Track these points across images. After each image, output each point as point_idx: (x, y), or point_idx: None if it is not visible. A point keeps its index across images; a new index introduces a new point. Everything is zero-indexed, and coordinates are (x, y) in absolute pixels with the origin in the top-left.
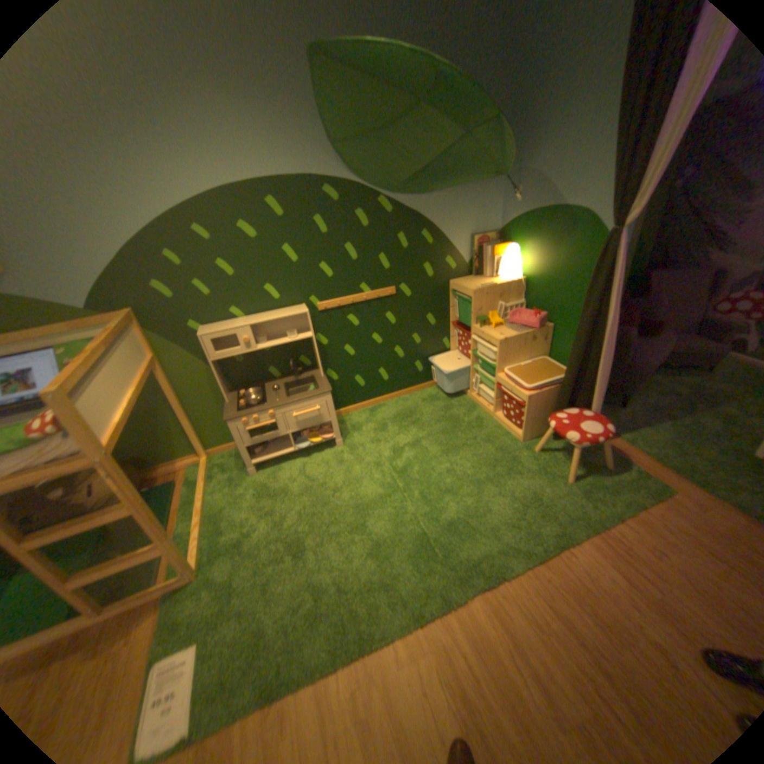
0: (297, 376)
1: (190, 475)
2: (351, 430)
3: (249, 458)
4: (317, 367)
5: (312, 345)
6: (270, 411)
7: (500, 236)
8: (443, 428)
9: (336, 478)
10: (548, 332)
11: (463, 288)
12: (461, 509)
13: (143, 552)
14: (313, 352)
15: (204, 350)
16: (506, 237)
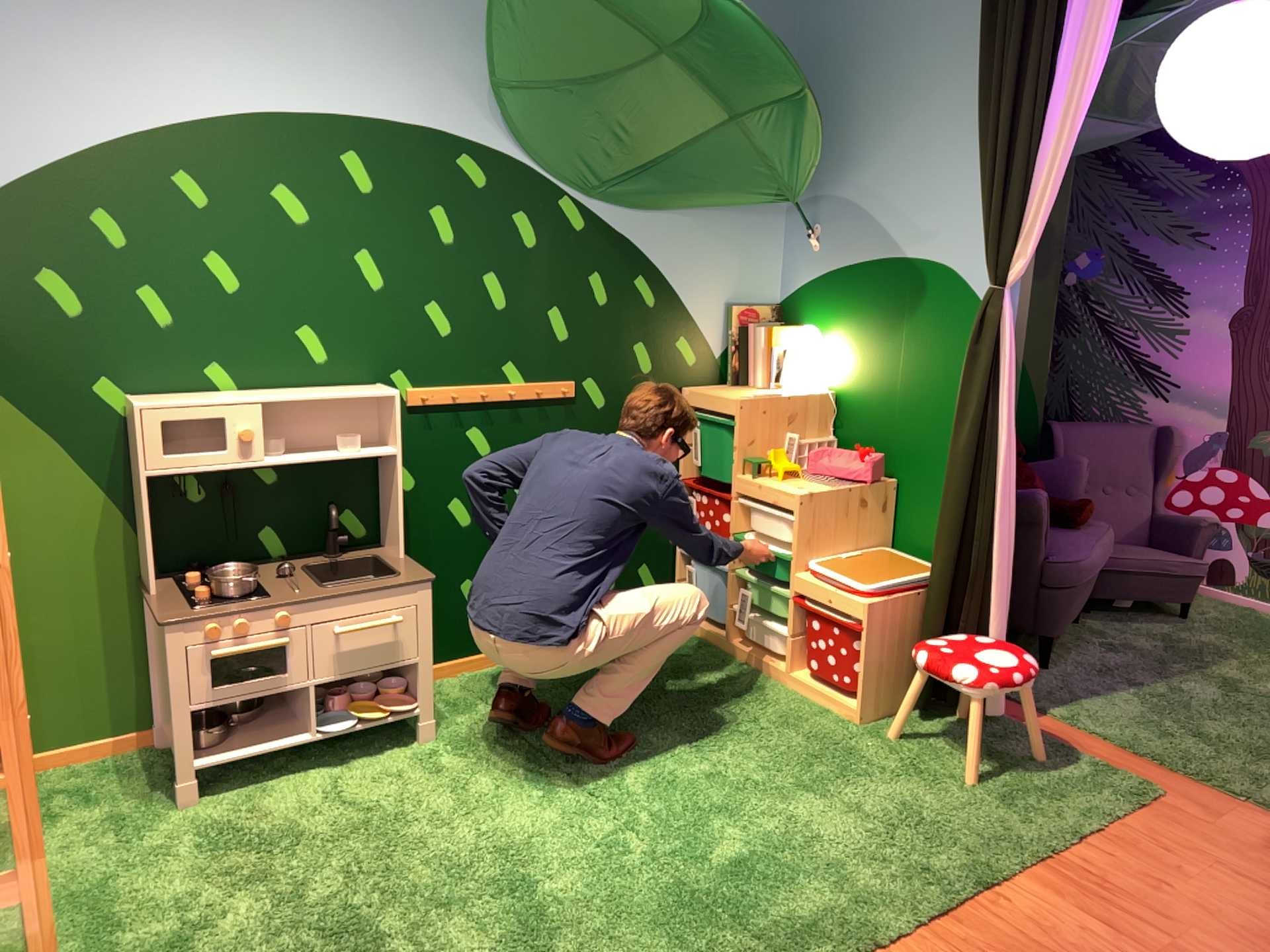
0: (335, 553)
1: None
2: (450, 713)
3: (192, 747)
4: (378, 544)
5: (377, 486)
6: (281, 612)
7: (780, 314)
8: (680, 704)
9: (433, 802)
10: (891, 494)
11: (719, 397)
12: (755, 839)
13: None
14: (377, 503)
15: (138, 445)
16: (794, 315)
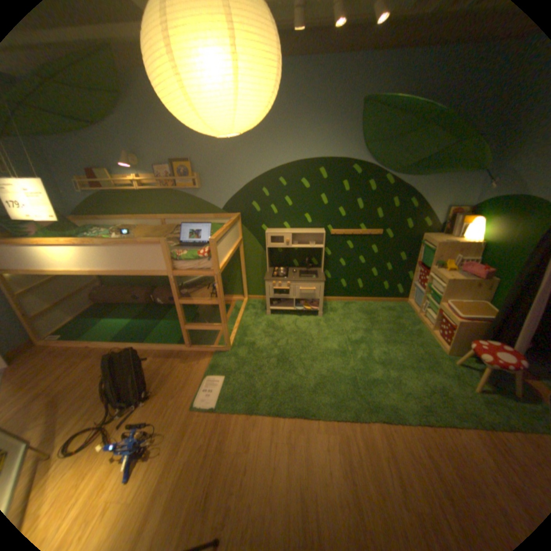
0: (307, 269)
1: (237, 305)
2: (329, 311)
3: (269, 305)
4: (320, 267)
5: (320, 254)
6: (288, 282)
7: (473, 210)
8: (391, 328)
9: (312, 333)
10: (494, 284)
11: (432, 240)
12: (385, 377)
13: (215, 326)
14: (320, 258)
15: (265, 241)
16: (478, 211)
